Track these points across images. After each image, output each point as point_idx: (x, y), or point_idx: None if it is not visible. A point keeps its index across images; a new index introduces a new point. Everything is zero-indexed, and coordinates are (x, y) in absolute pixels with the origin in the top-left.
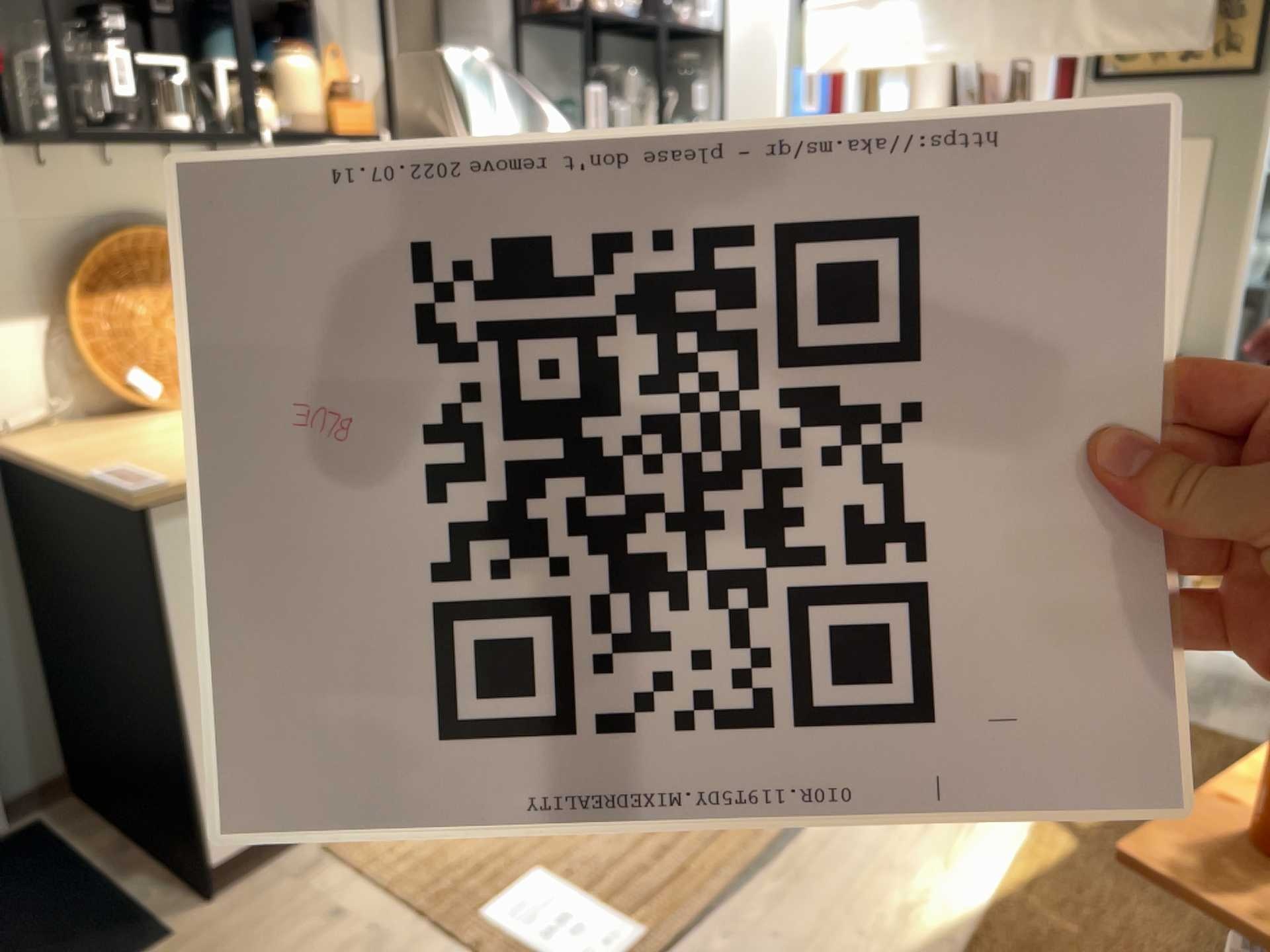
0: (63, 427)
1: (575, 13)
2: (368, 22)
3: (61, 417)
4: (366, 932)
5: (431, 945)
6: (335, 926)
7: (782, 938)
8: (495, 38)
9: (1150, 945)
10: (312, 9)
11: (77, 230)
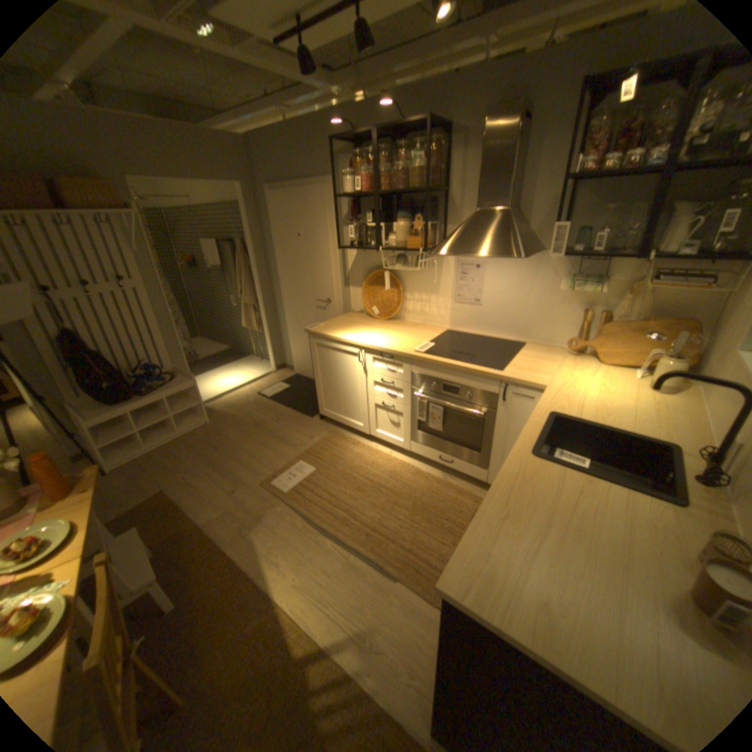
0: (359, 314)
1: (608, 169)
2: (473, 197)
3: (364, 312)
4: (305, 443)
5: (298, 453)
6: (308, 438)
7: (278, 525)
8: (555, 192)
9: (229, 662)
10: (445, 197)
11: (373, 269)
